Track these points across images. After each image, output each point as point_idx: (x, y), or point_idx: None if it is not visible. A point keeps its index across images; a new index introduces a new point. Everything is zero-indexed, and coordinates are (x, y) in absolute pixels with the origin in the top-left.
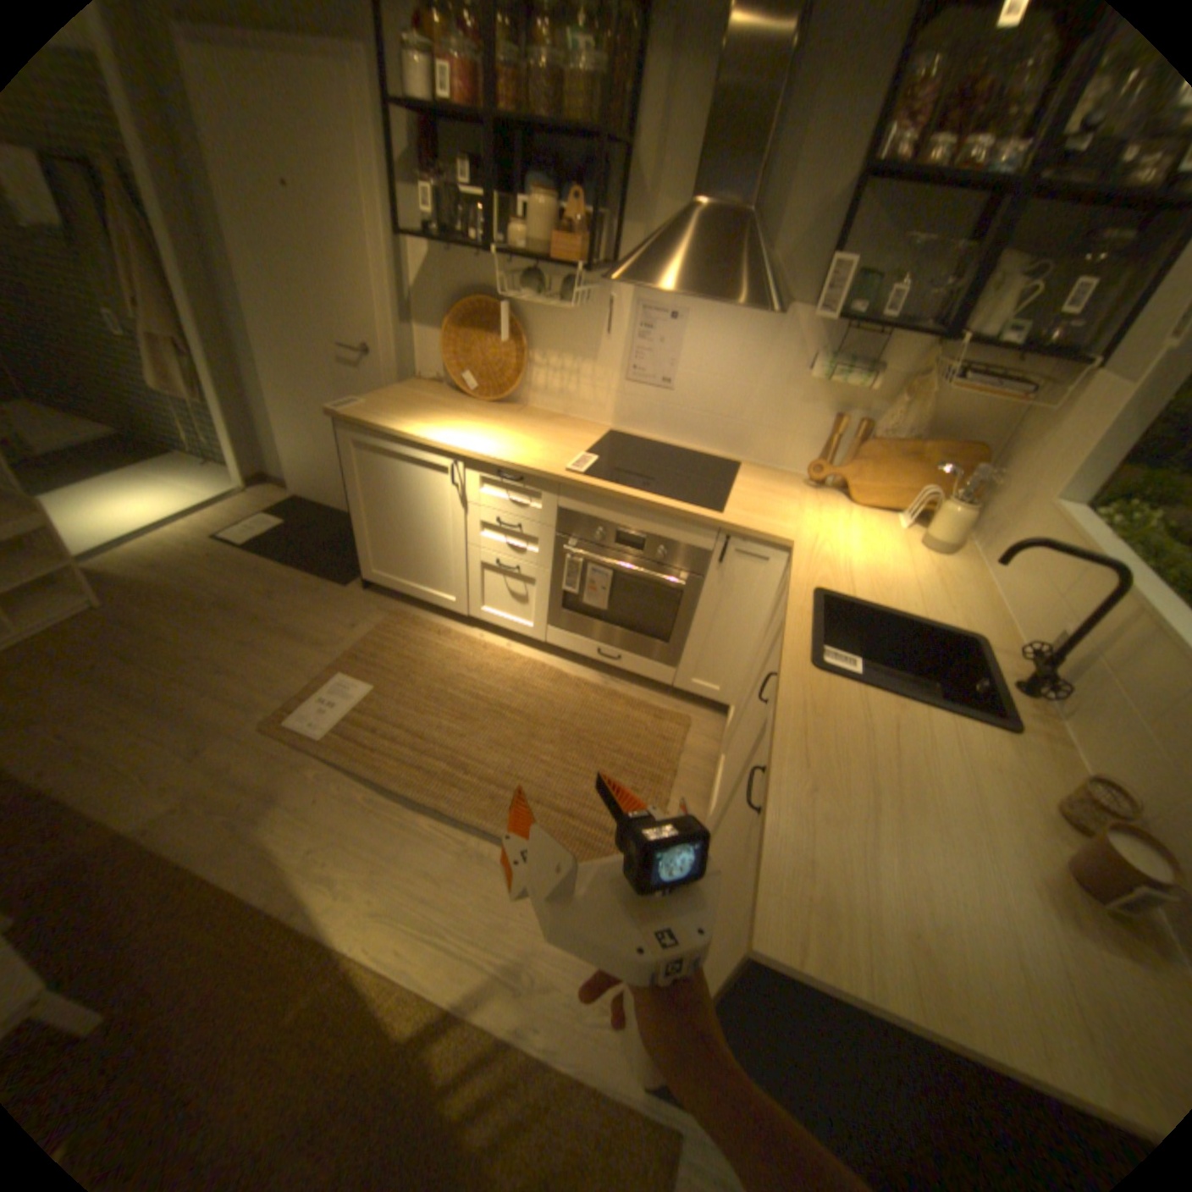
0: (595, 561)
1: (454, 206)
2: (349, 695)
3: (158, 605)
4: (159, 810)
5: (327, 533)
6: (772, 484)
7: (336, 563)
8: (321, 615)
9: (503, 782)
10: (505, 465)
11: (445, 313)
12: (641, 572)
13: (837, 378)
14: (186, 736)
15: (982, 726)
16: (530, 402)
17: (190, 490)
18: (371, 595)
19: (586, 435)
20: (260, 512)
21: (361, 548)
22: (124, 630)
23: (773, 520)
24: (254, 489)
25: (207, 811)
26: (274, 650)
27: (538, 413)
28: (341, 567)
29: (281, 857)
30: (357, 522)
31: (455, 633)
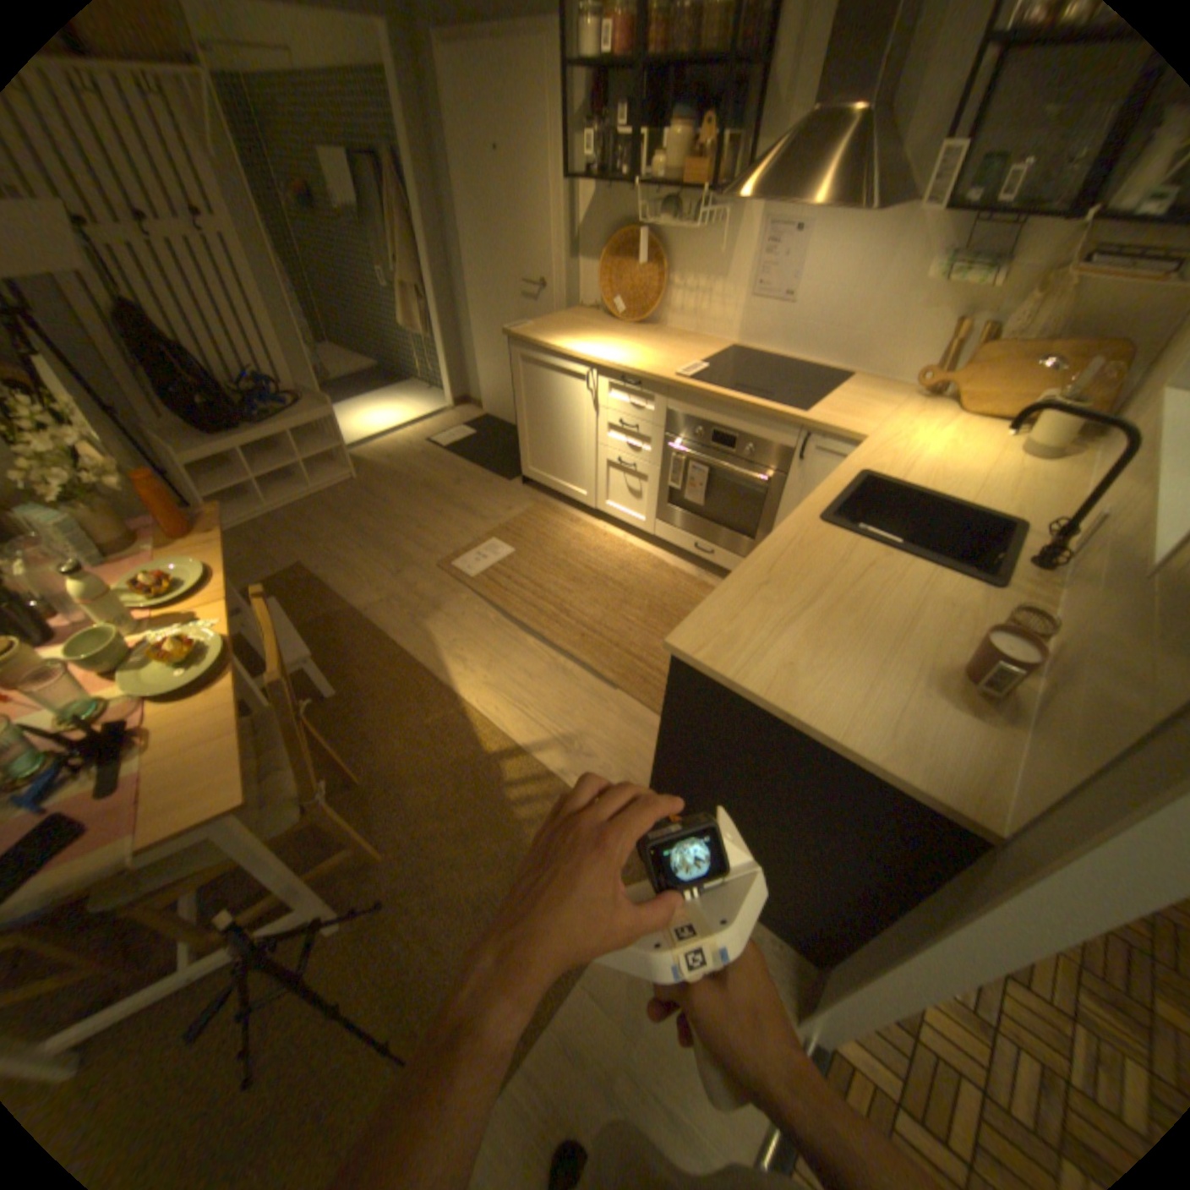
0: (690, 457)
1: (614, 147)
2: (496, 554)
3: (387, 482)
4: (373, 600)
5: (503, 443)
6: (878, 393)
7: (505, 465)
8: (488, 500)
9: (592, 628)
10: (625, 371)
11: (603, 246)
12: (728, 468)
13: (954, 277)
14: (393, 562)
15: (962, 579)
16: (667, 323)
17: (416, 407)
18: (526, 490)
19: (706, 350)
20: (460, 425)
21: (522, 450)
22: (366, 495)
23: (856, 420)
24: (458, 408)
25: (399, 606)
26: (453, 519)
27: (671, 333)
28: (508, 468)
29: (437, 640)
30: (519, 427)
31: (582, 523)
